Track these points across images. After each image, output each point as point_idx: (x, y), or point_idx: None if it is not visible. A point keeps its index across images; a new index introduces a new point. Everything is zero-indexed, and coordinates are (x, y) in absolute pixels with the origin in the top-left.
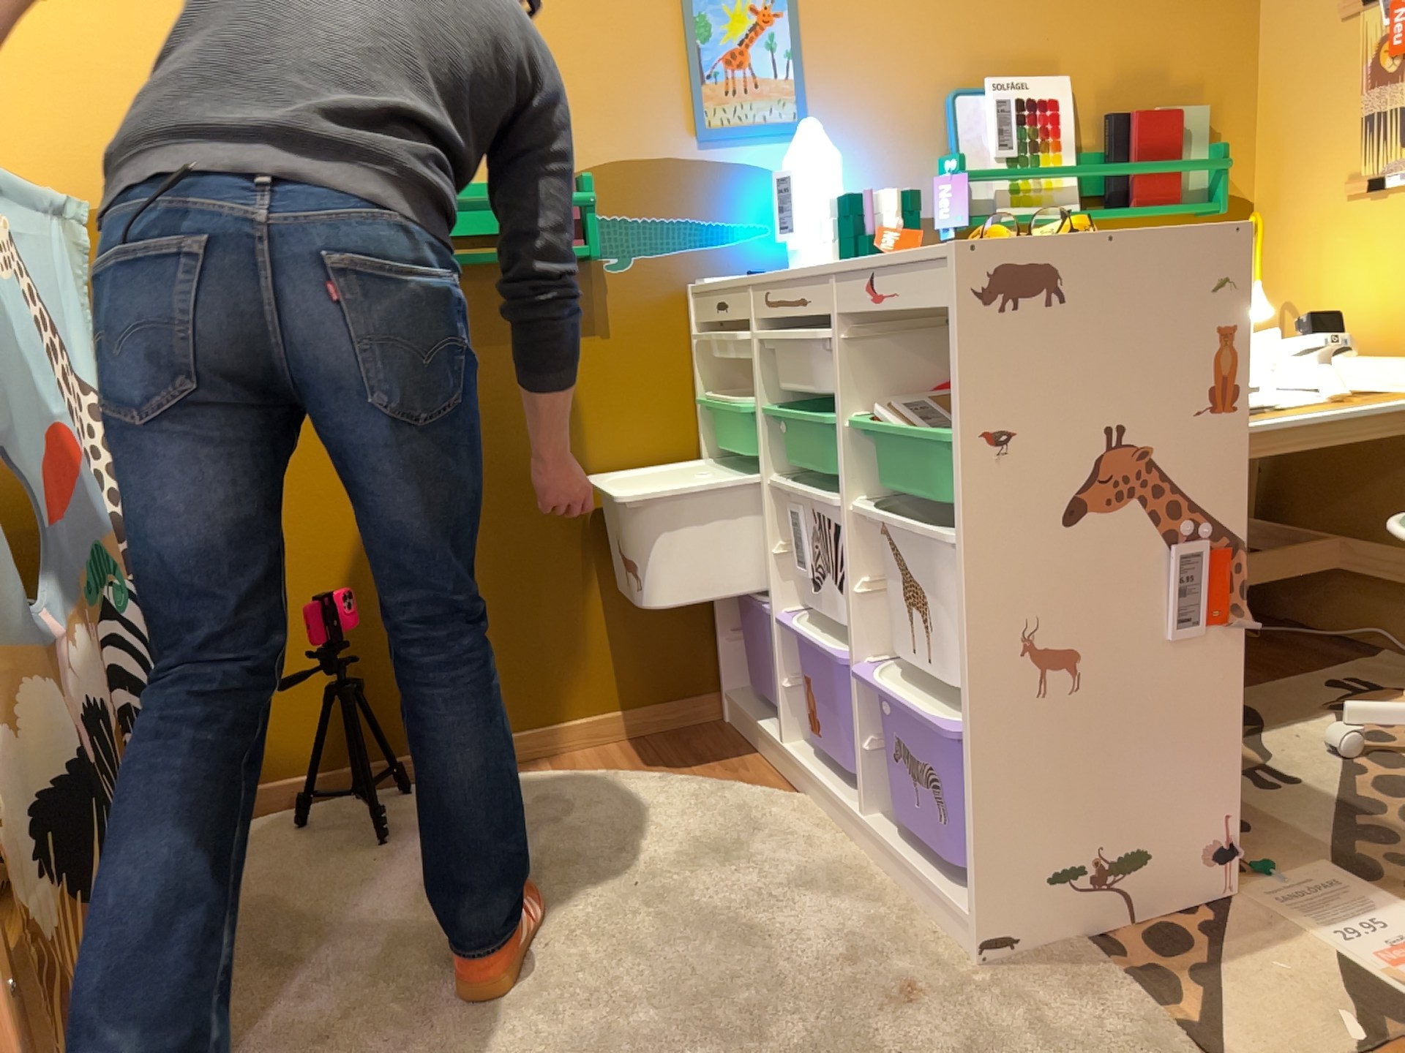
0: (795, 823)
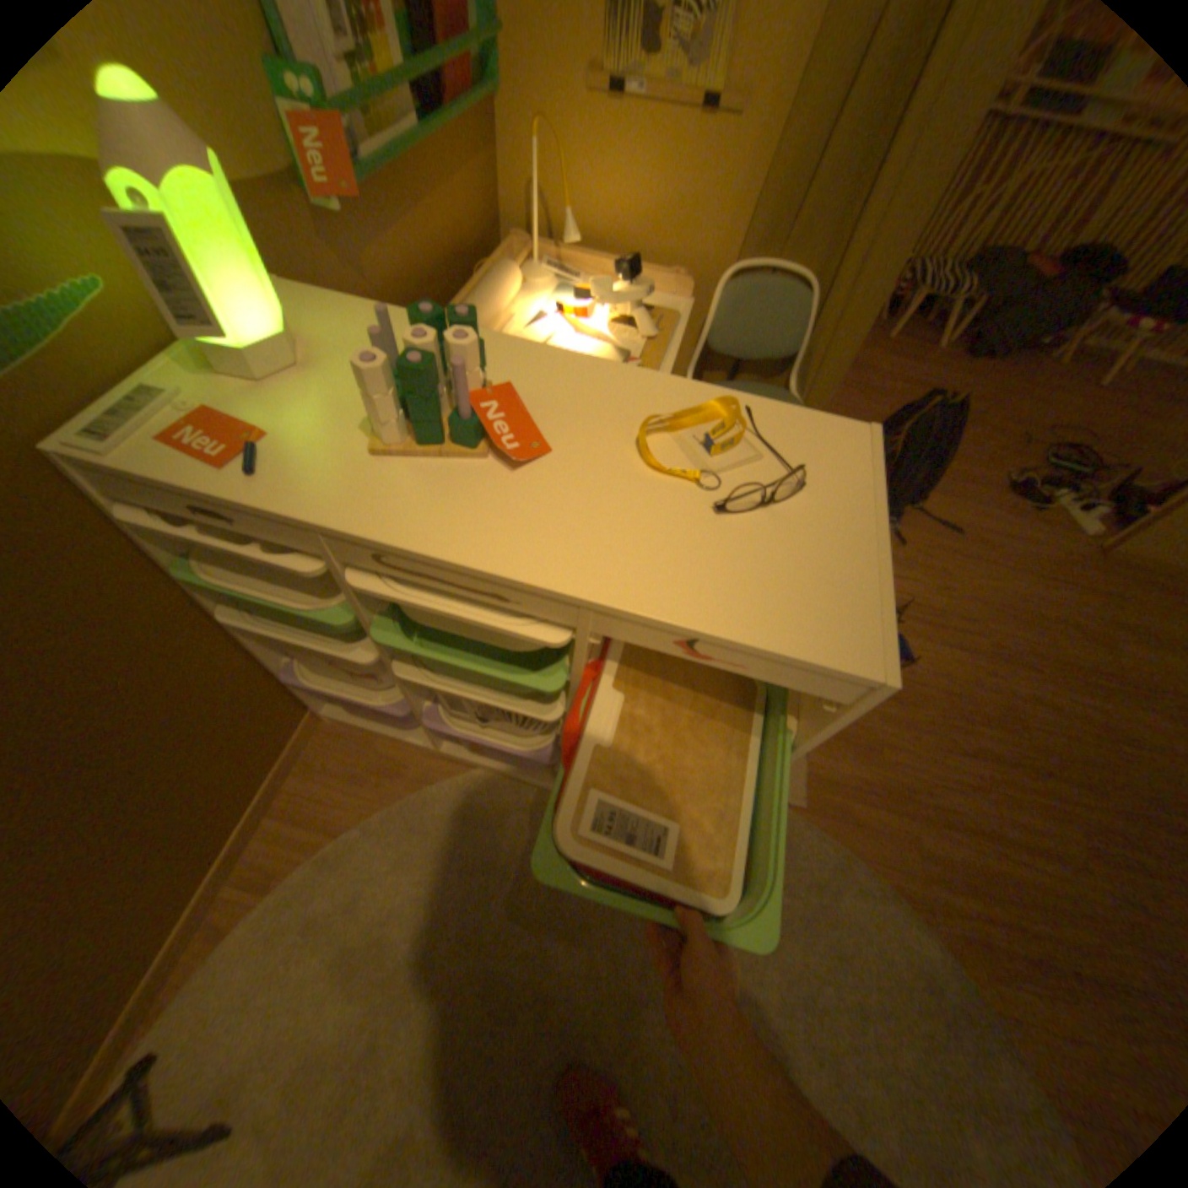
0: (499, 799)
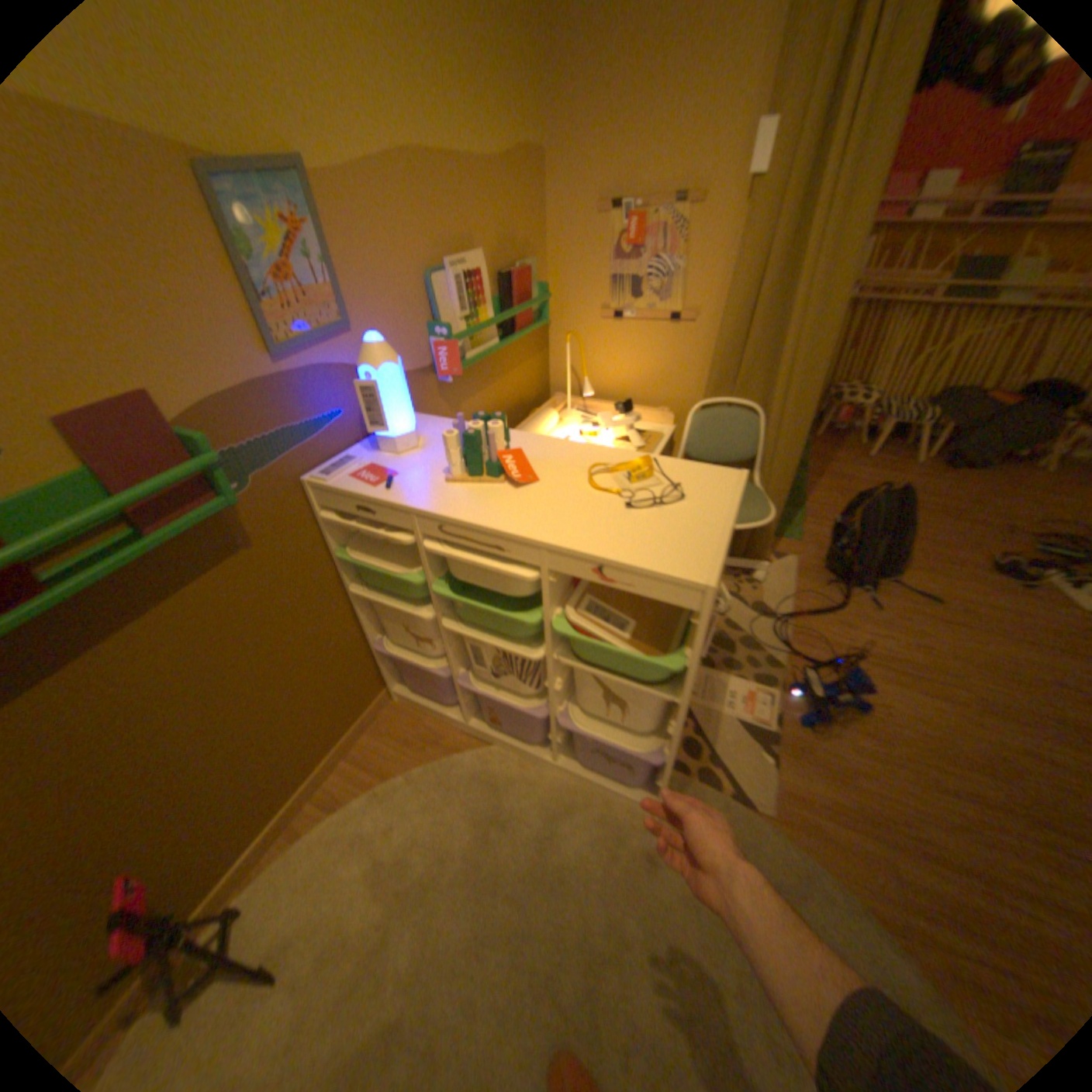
0: (507, 770)
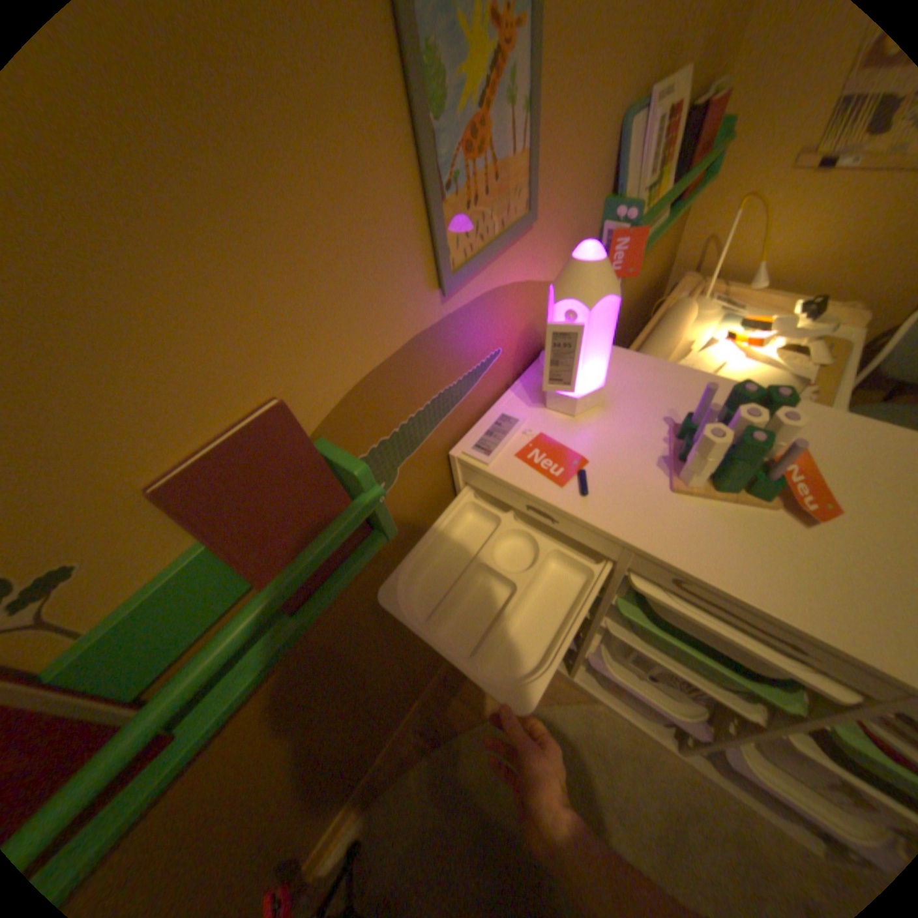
0: (618, 742)
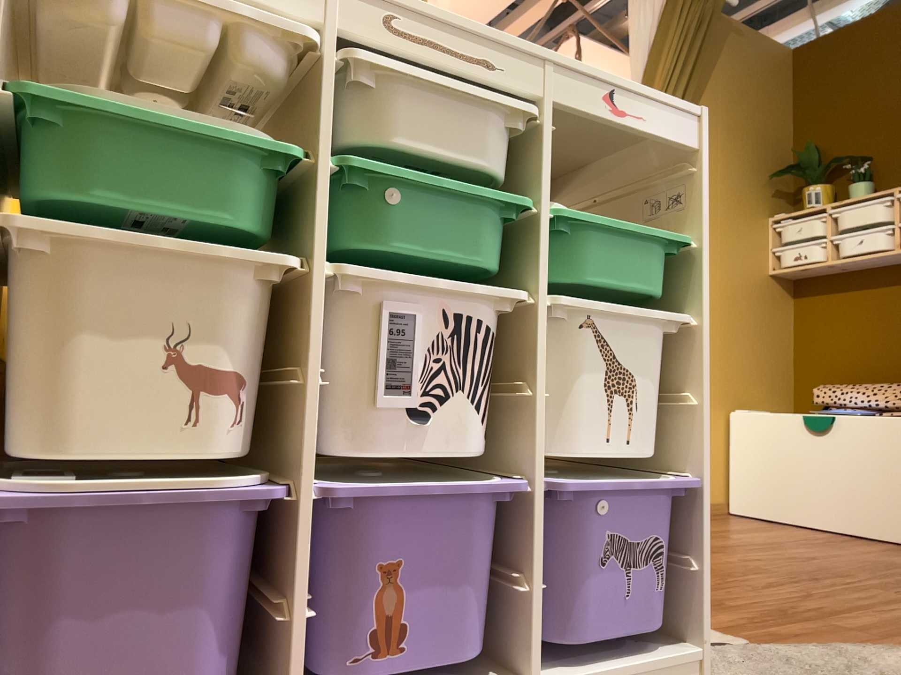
0: None
